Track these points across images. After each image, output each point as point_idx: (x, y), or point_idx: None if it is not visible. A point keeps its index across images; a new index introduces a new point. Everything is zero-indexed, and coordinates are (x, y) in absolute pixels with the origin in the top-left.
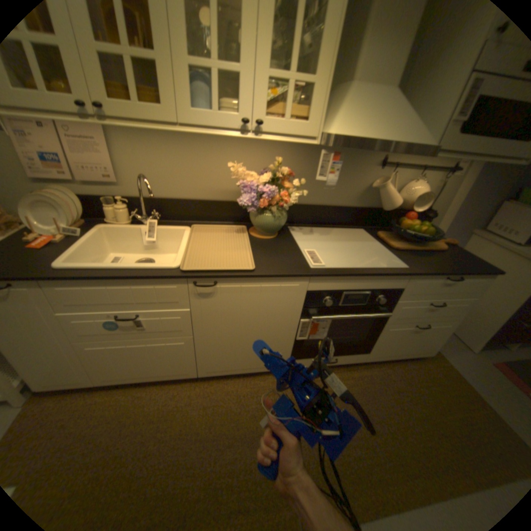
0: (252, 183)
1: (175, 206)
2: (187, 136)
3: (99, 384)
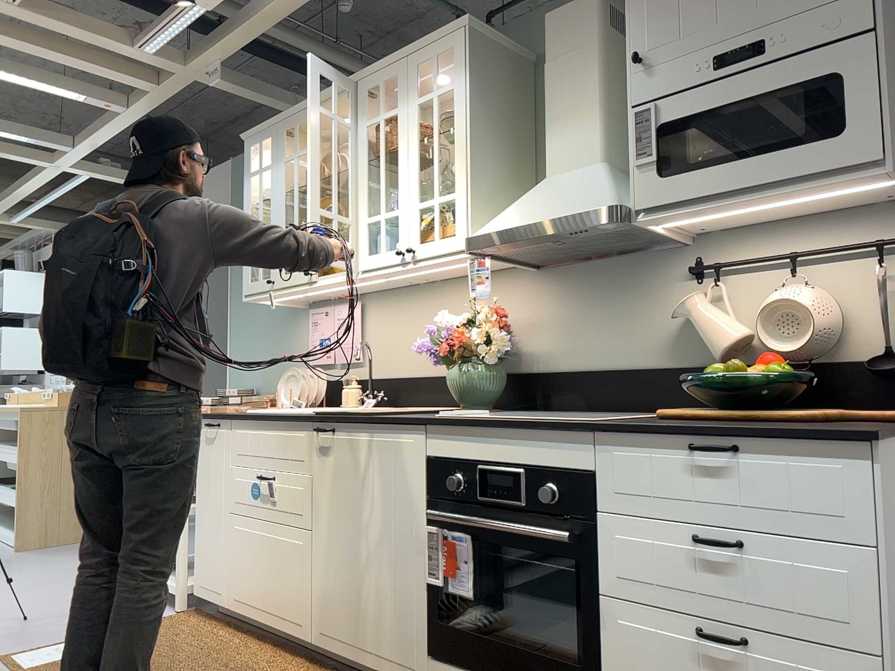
0: (440, 327)
1: (404, 387)
2: (422, 298)
3: (231, 603)
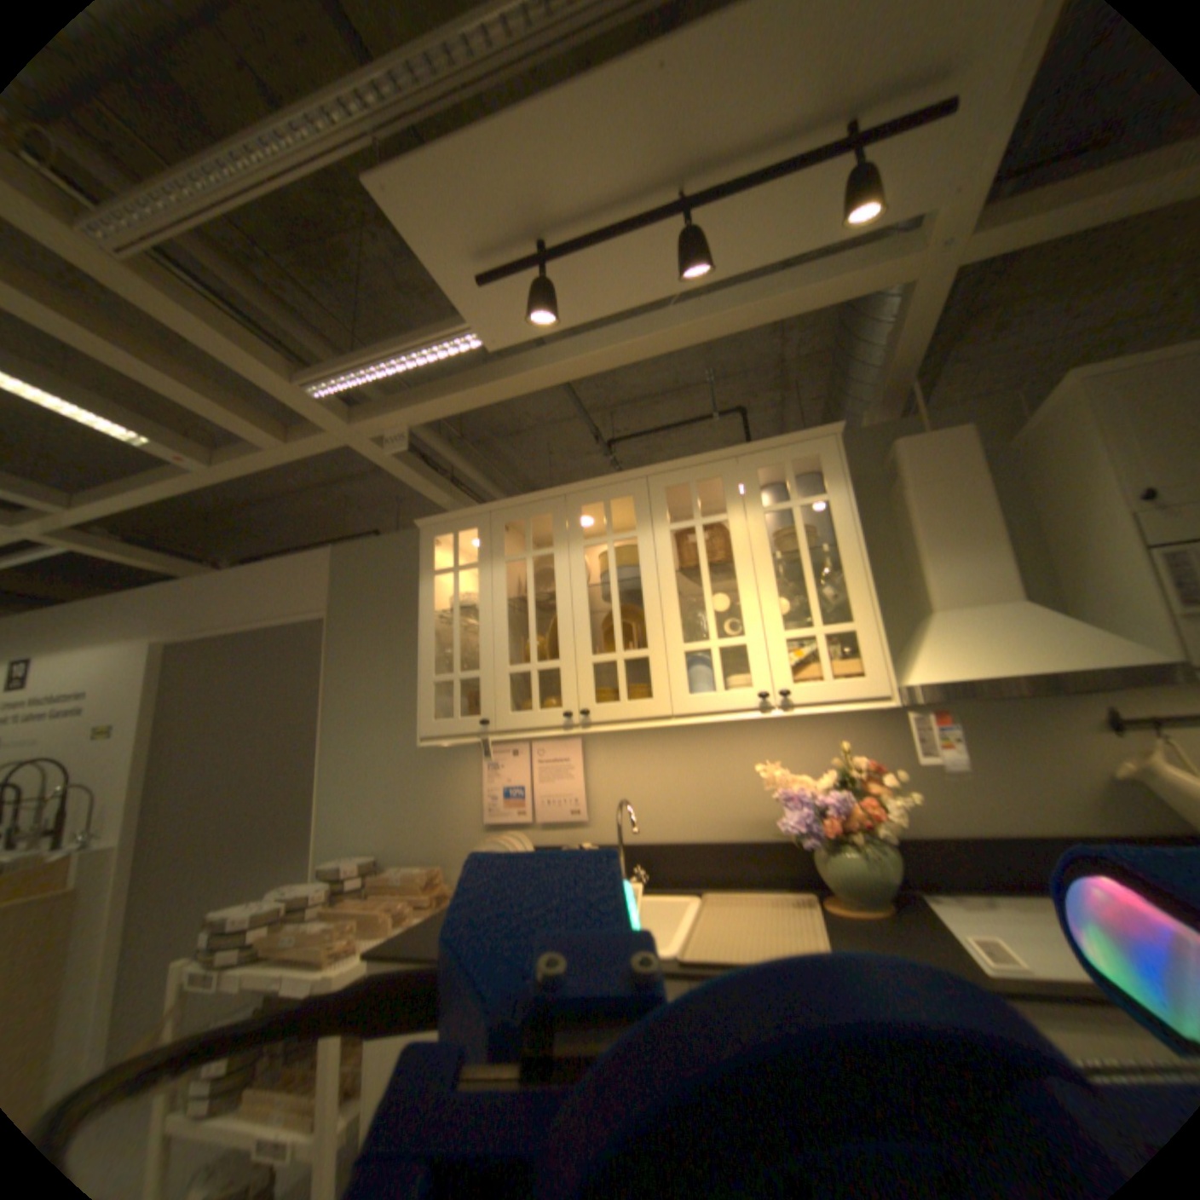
0: (802, 792)
1: (673, 858)
2: (690, 739)
3: None
